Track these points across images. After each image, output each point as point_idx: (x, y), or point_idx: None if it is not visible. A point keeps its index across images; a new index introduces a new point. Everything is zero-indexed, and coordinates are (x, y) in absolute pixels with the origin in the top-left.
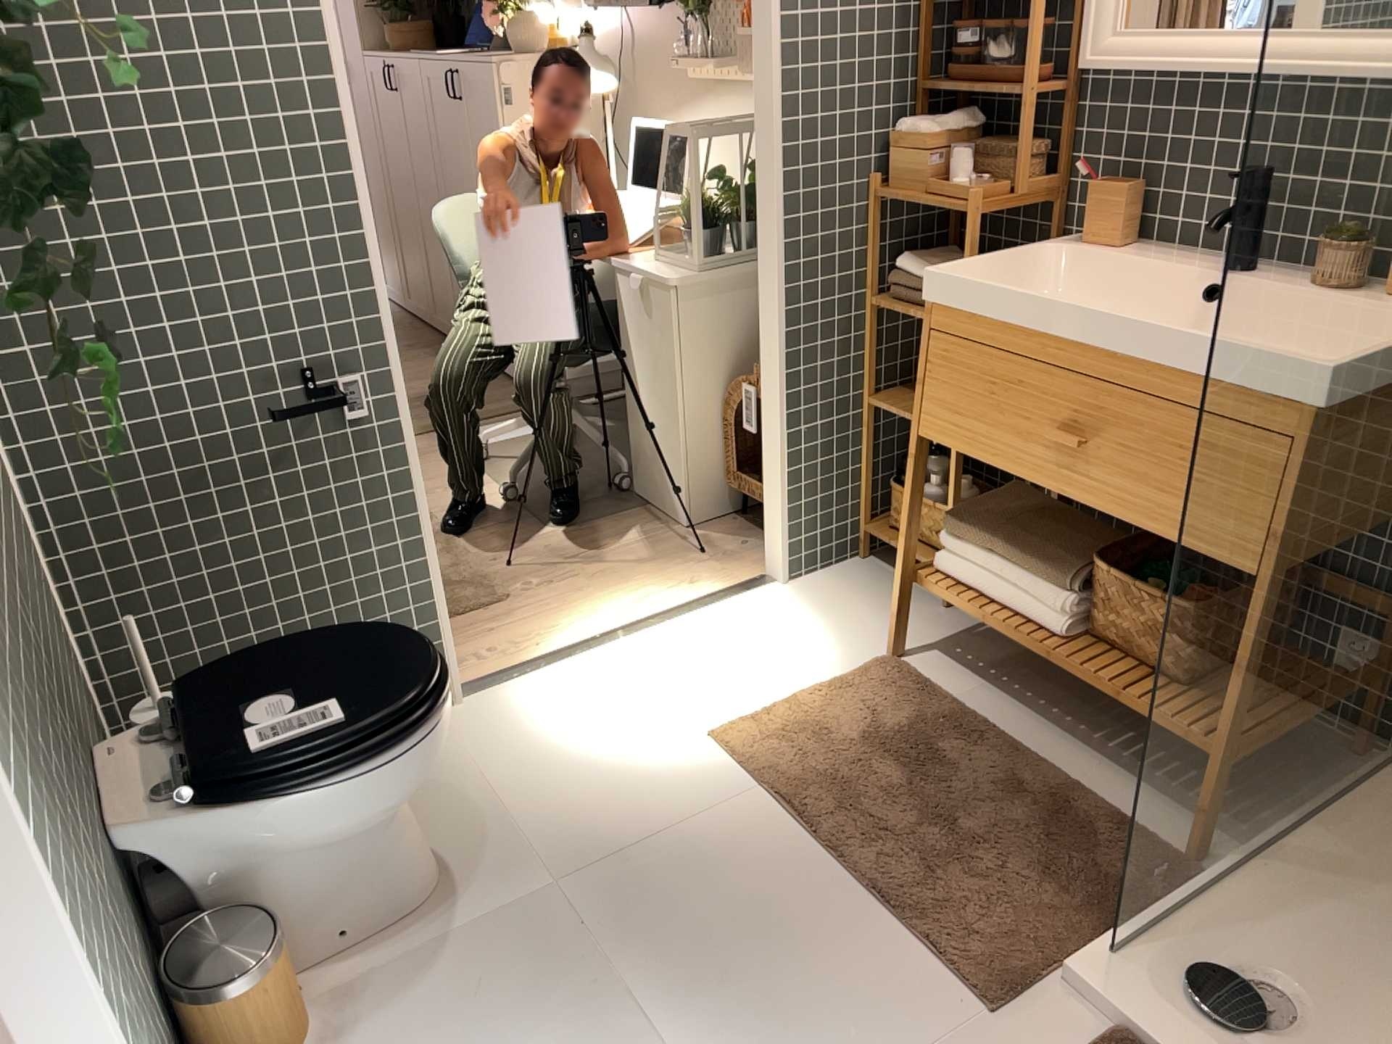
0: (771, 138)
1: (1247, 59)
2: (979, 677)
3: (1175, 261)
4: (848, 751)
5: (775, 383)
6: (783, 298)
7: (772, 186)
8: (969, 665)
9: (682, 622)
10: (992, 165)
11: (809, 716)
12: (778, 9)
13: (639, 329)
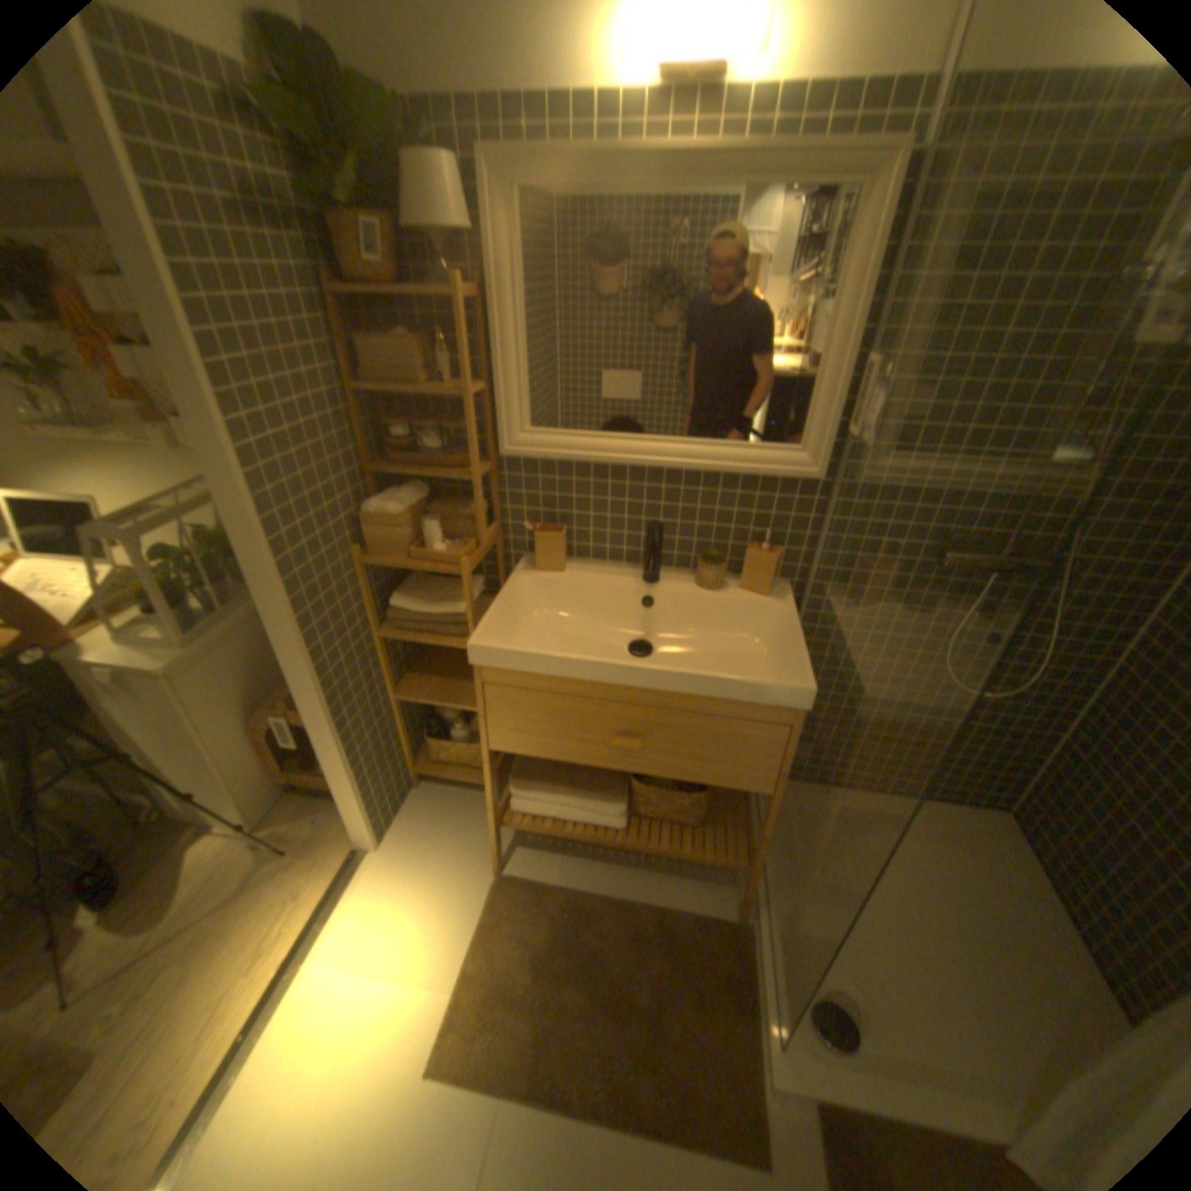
0: (257, 552)
1: (658, 462)
2: (556, 852)
3: (598, 568)
4: (531, 995)
5: (325, 731)
6: (313, 672)
7: (272, 591)
8: (543, 845)
9: (314, 950)
10: (454, 522)
11: (482, 982)
12: (226, 433)
13: (120, 705)
